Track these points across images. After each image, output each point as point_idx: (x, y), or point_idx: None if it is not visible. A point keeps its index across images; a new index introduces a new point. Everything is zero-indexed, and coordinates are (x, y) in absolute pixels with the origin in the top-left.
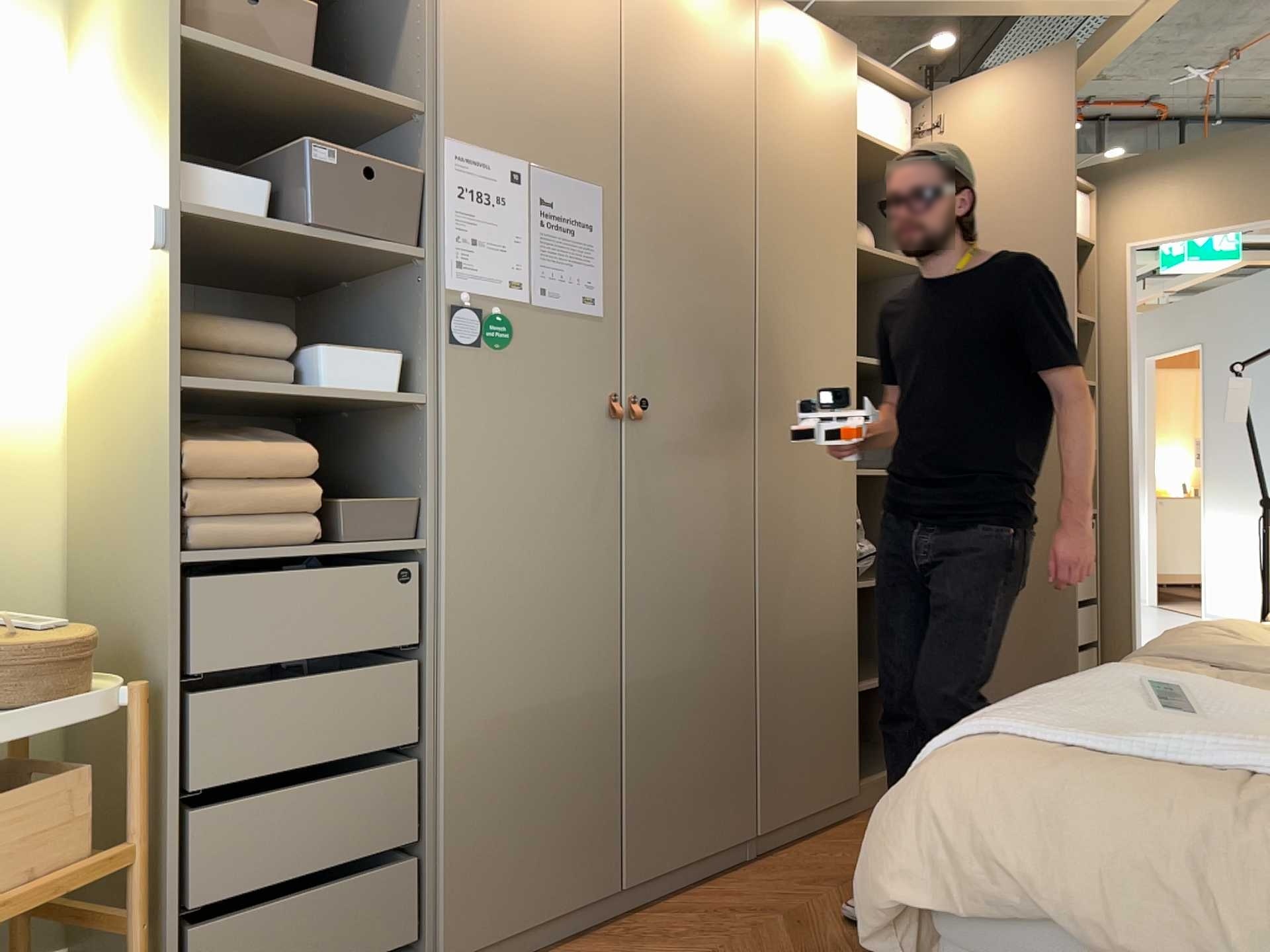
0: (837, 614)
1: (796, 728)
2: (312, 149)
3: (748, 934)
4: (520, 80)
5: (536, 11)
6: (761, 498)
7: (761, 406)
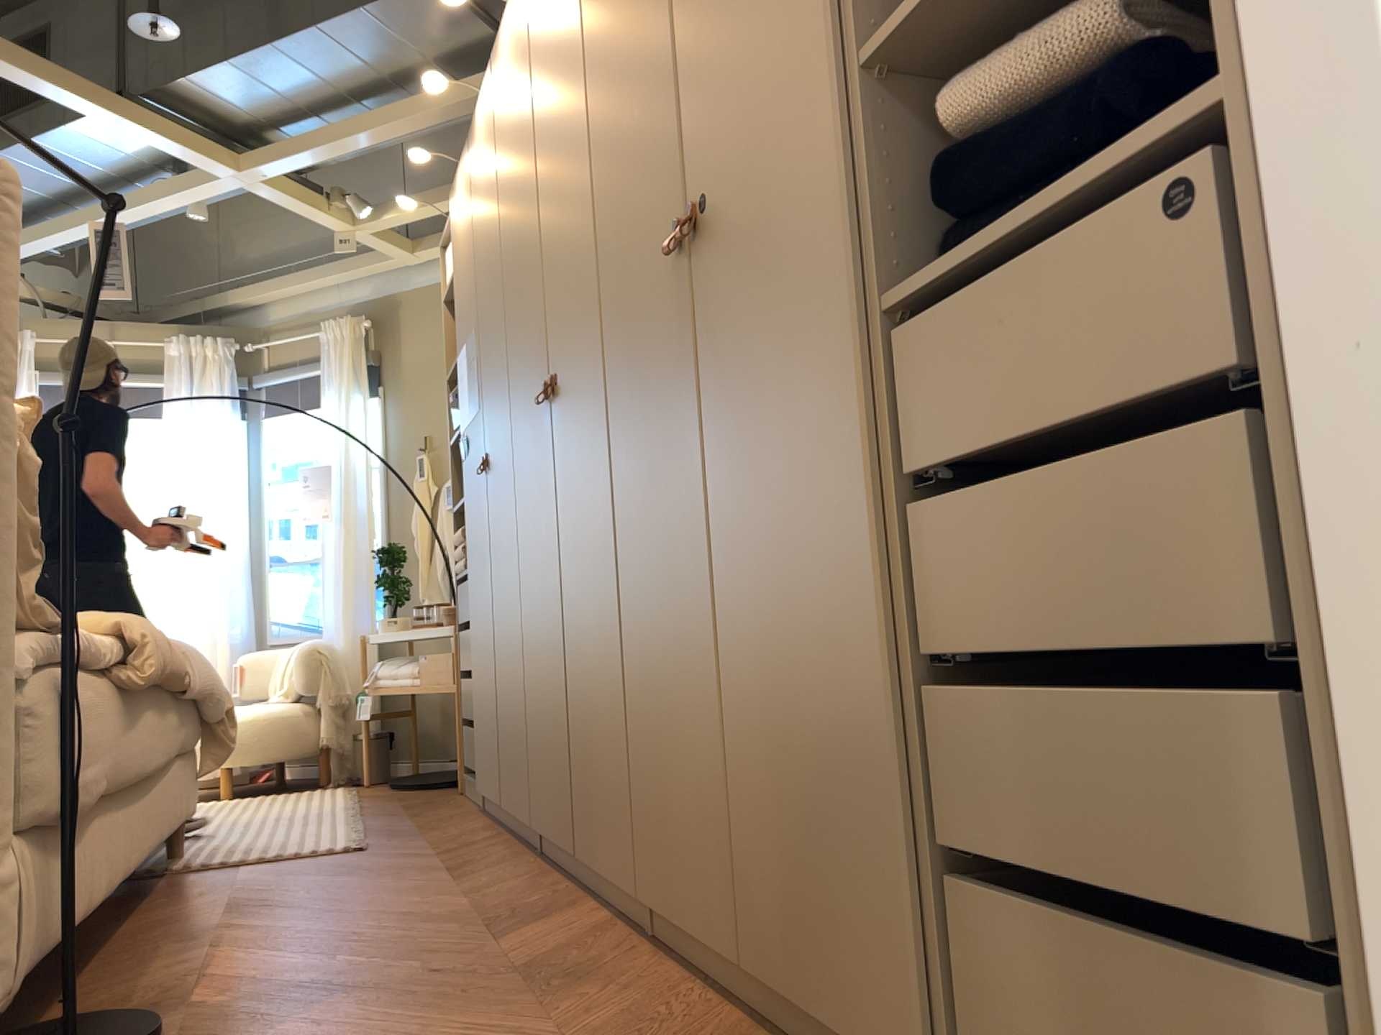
0: (554, 616)
1: (544, 729)
2: (456, 400)
3: (439, 836)
4: (469, 304)
5: (469, 259)
6: (522, 504)
7: (518, 422)
